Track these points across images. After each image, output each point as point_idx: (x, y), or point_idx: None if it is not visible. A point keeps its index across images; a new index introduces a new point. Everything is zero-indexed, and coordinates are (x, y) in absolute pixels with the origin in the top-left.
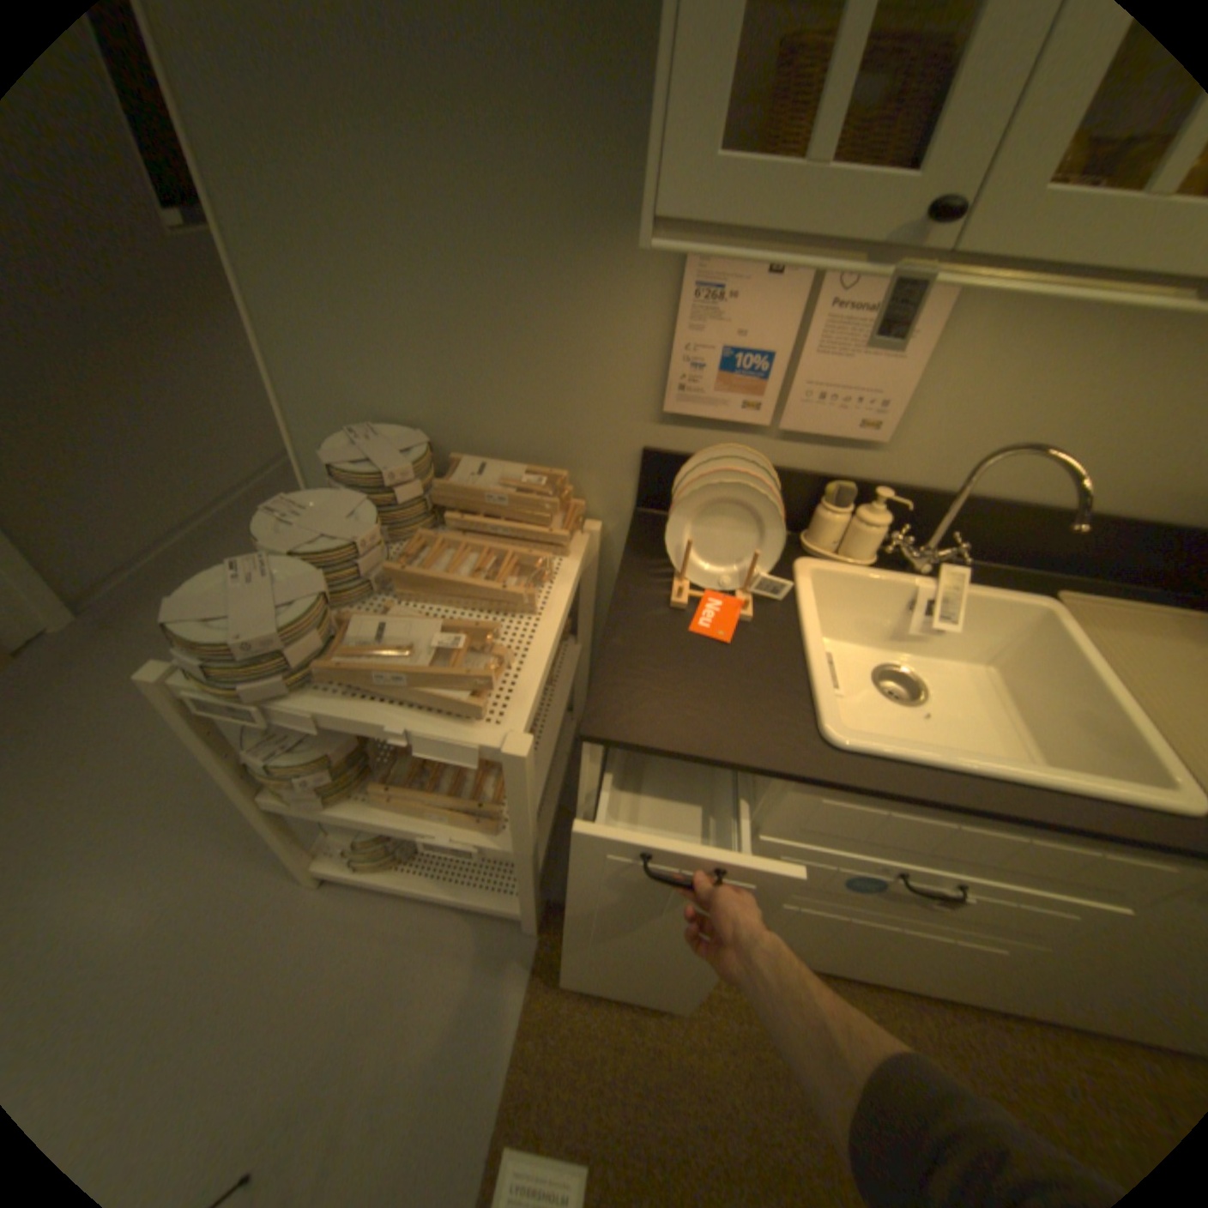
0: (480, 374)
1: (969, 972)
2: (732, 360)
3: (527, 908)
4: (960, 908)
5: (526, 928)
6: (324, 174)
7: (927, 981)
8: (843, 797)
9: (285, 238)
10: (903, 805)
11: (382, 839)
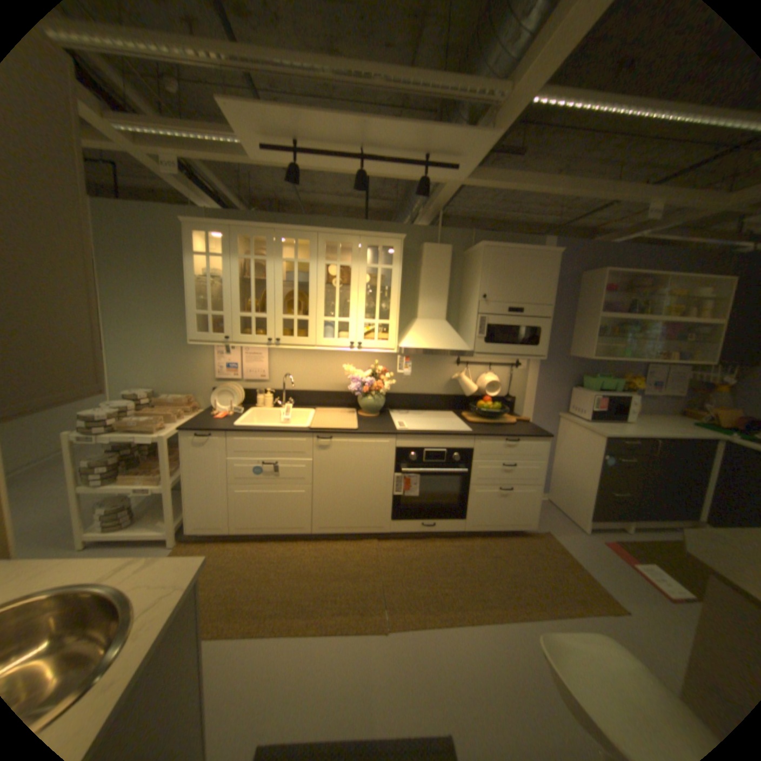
0: (169, 374)
1: (302, 507)
2: (228, 366)
3: (167, 522)
4: (277, 469)
5: (168, 541)
6: (135, 337)
7: (297, 519)
8: (236, 435)
9: (122, 349)
10: (246, 432)
11: (116, 511)
